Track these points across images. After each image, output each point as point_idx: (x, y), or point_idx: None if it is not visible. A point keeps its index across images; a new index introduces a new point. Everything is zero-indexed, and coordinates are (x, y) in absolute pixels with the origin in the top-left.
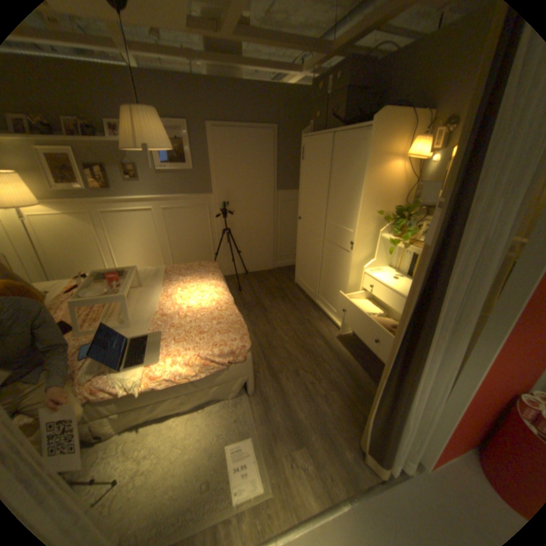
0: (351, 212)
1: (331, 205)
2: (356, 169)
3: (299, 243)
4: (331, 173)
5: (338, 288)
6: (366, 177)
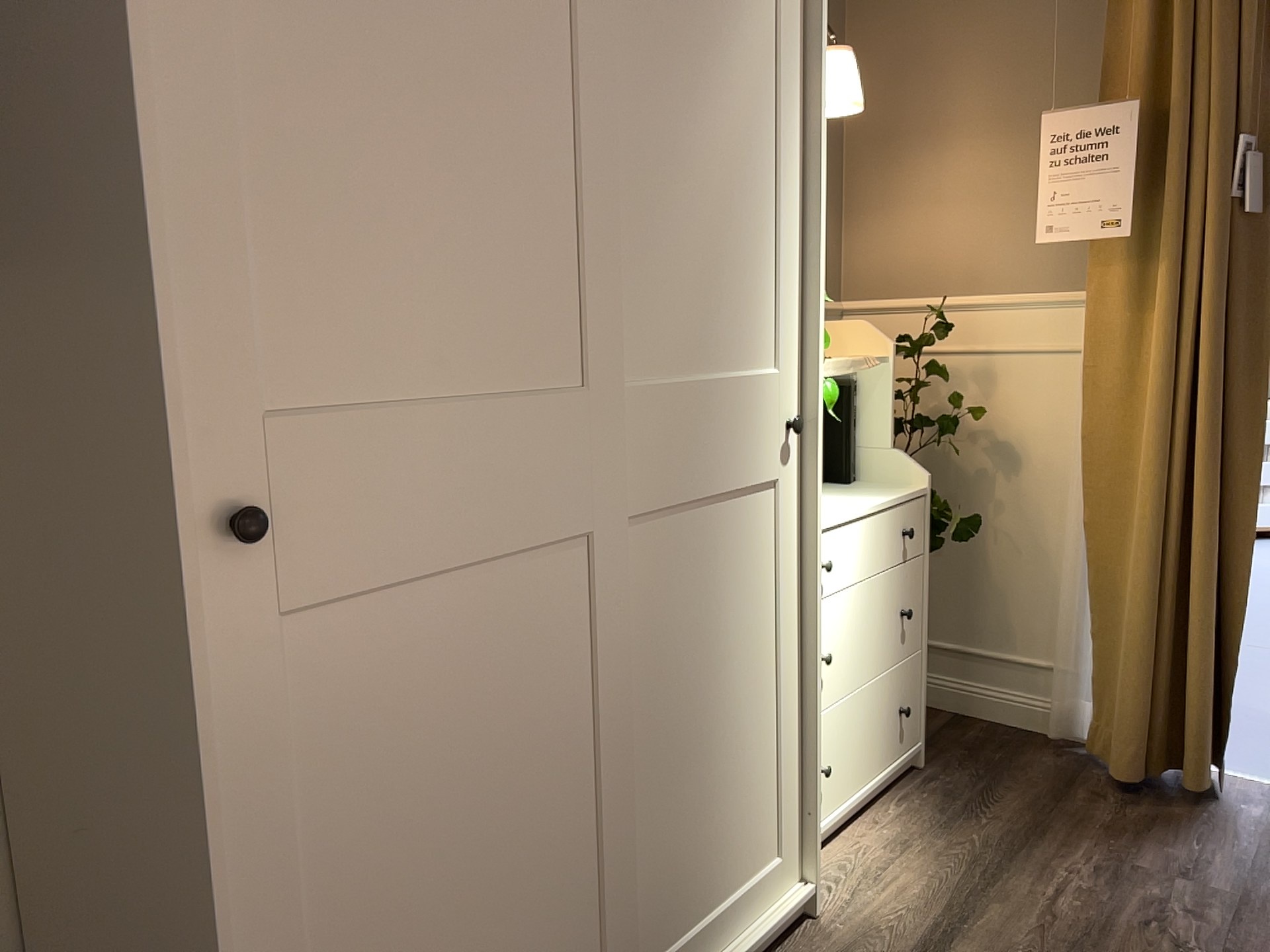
0: (754, 285)
1: (636, 277)
2: (746, 72)
3: (302, 834)
4: (612, 55)
5: (746, 729)
6: (815, 119)
